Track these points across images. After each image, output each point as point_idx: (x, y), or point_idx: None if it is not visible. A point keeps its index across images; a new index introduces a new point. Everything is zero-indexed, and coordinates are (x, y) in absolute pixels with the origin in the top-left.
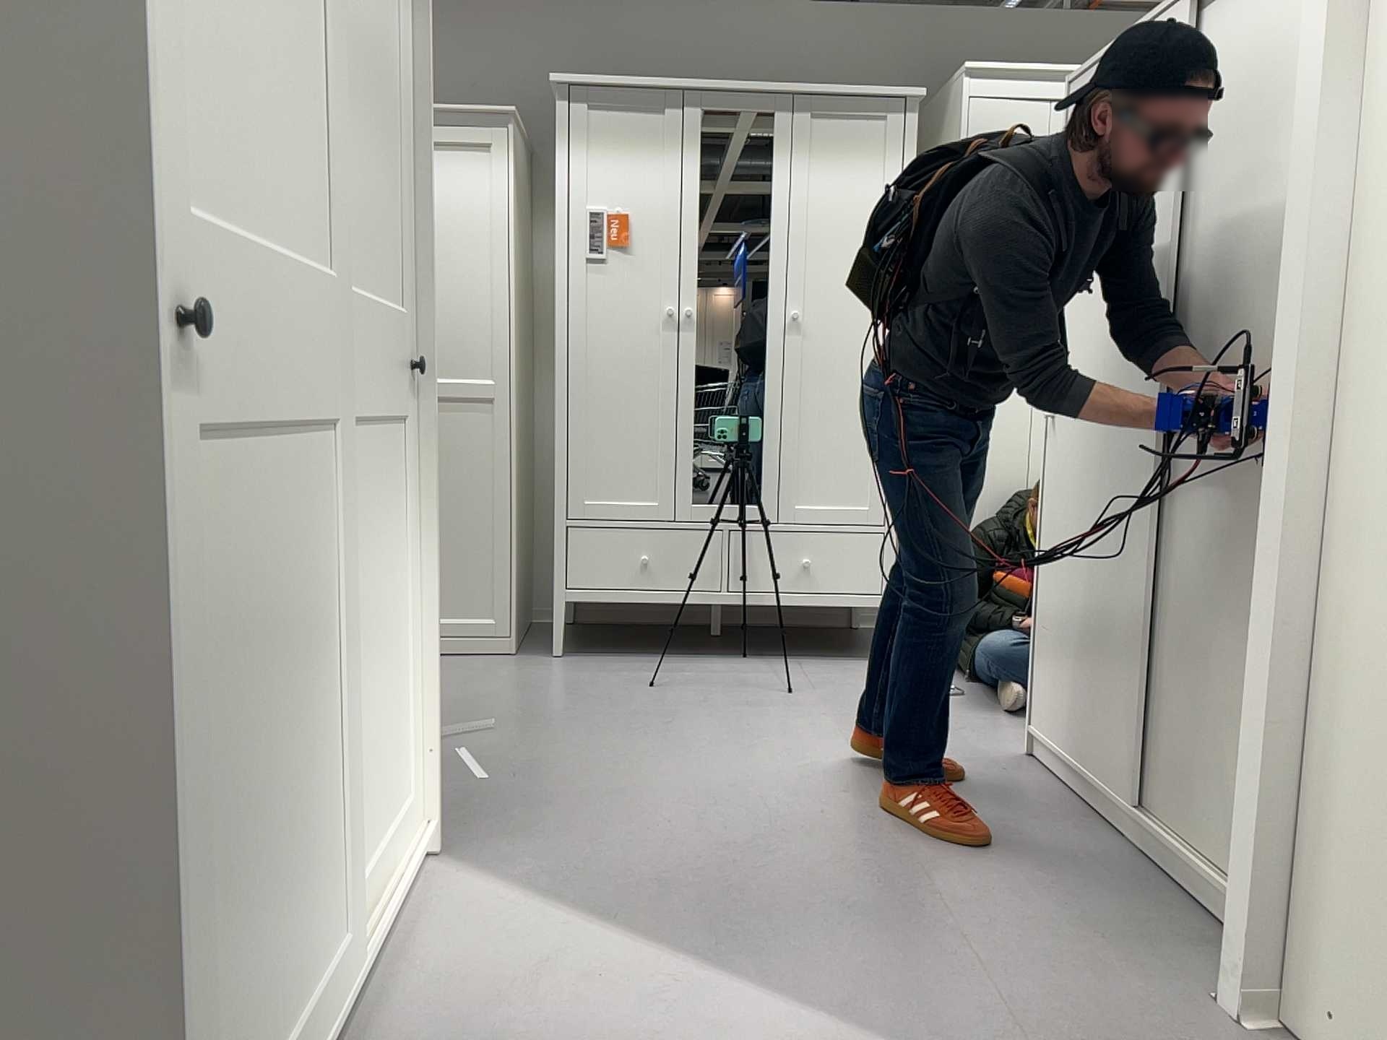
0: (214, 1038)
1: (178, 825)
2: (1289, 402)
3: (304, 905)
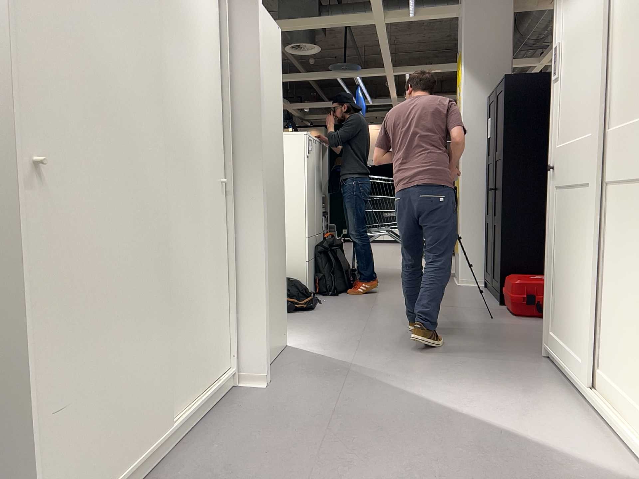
0: (551, 306)
1: (547, 254)
2: (264, 173)
3: (570, 319)
